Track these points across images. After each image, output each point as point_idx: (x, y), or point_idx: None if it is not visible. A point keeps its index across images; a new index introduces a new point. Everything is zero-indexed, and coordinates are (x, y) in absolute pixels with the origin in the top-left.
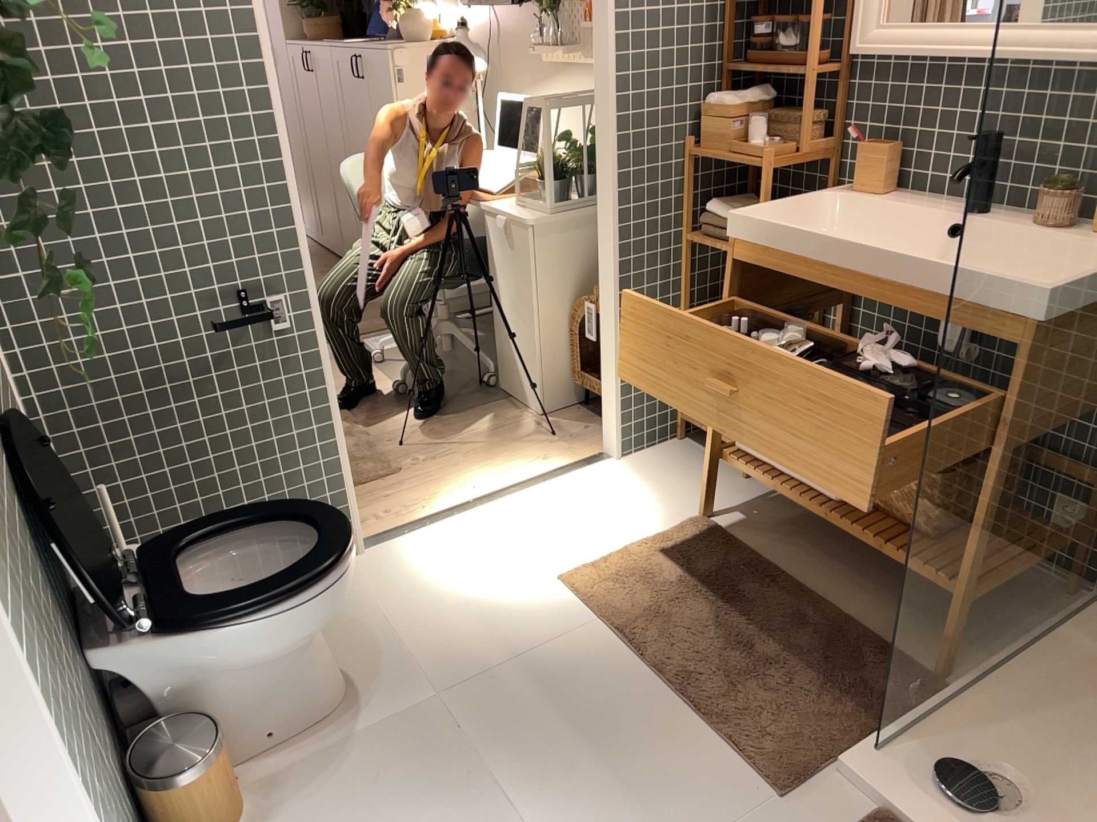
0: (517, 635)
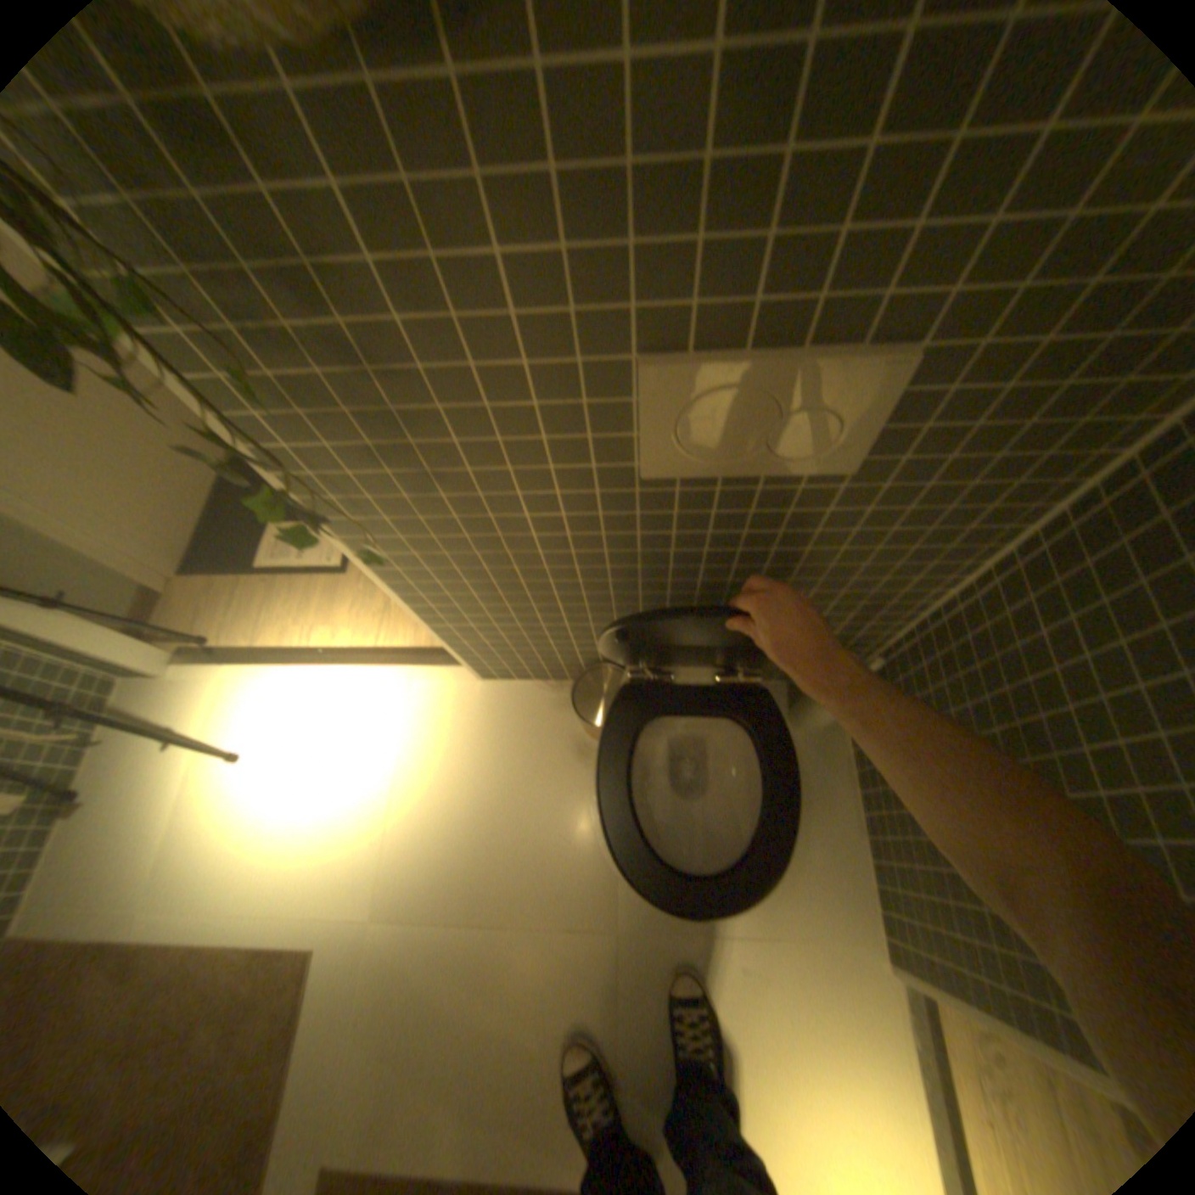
0: (645, 1076)
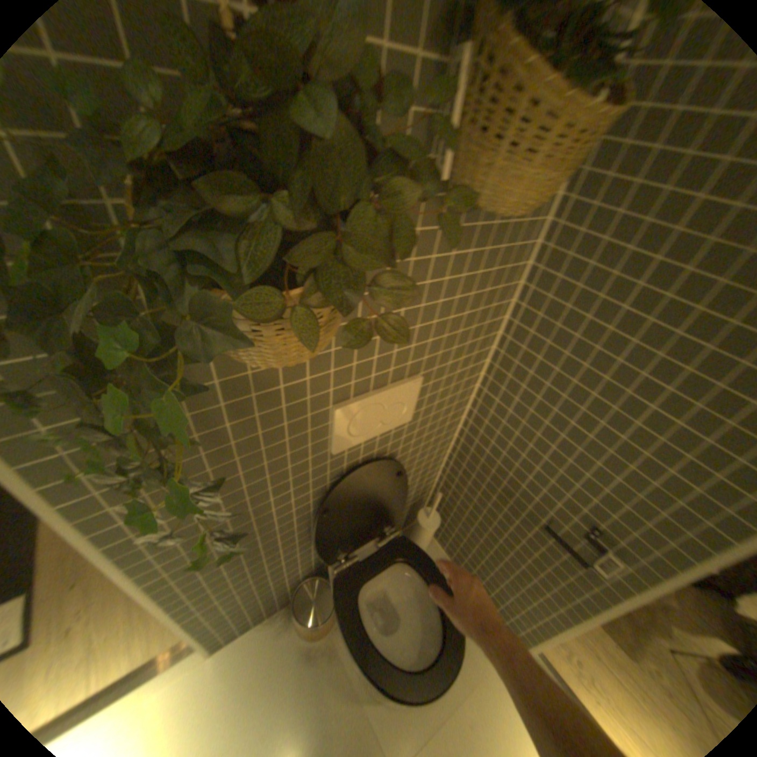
0: None
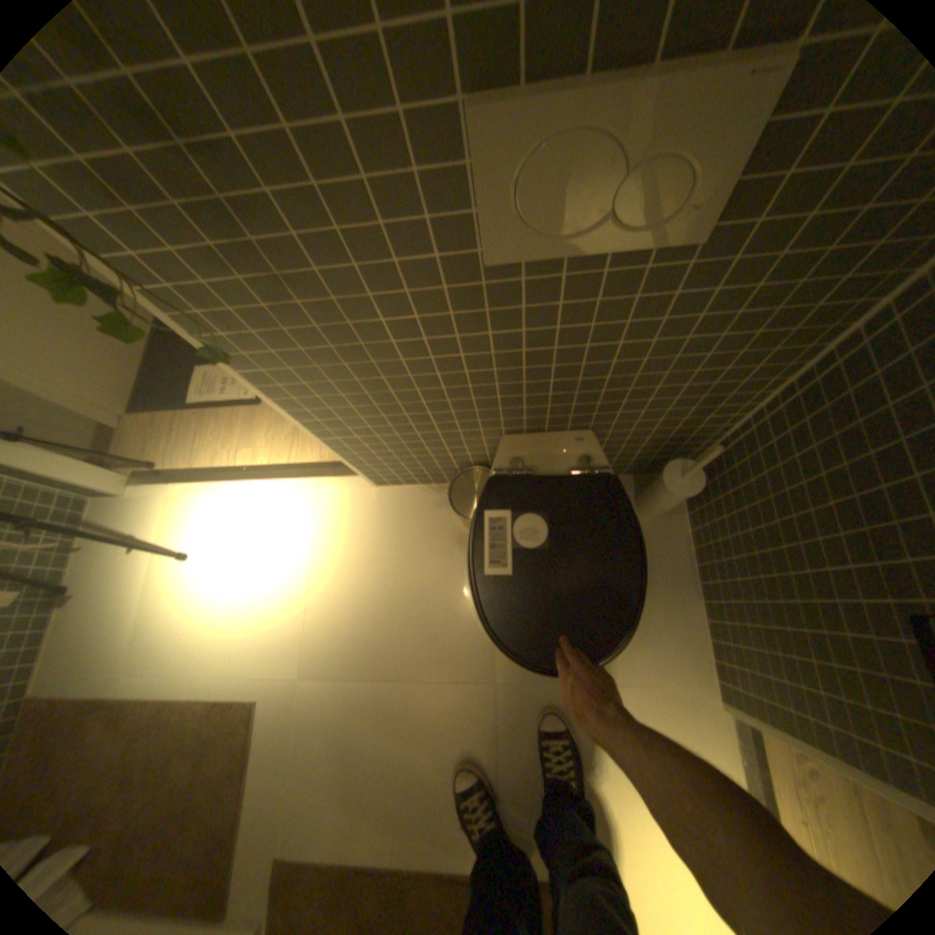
0: (521, 790)
